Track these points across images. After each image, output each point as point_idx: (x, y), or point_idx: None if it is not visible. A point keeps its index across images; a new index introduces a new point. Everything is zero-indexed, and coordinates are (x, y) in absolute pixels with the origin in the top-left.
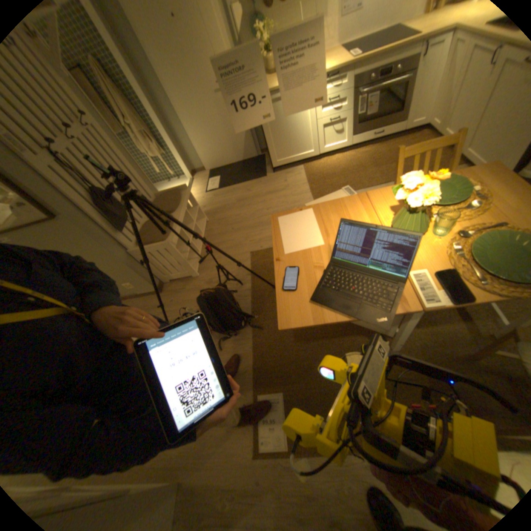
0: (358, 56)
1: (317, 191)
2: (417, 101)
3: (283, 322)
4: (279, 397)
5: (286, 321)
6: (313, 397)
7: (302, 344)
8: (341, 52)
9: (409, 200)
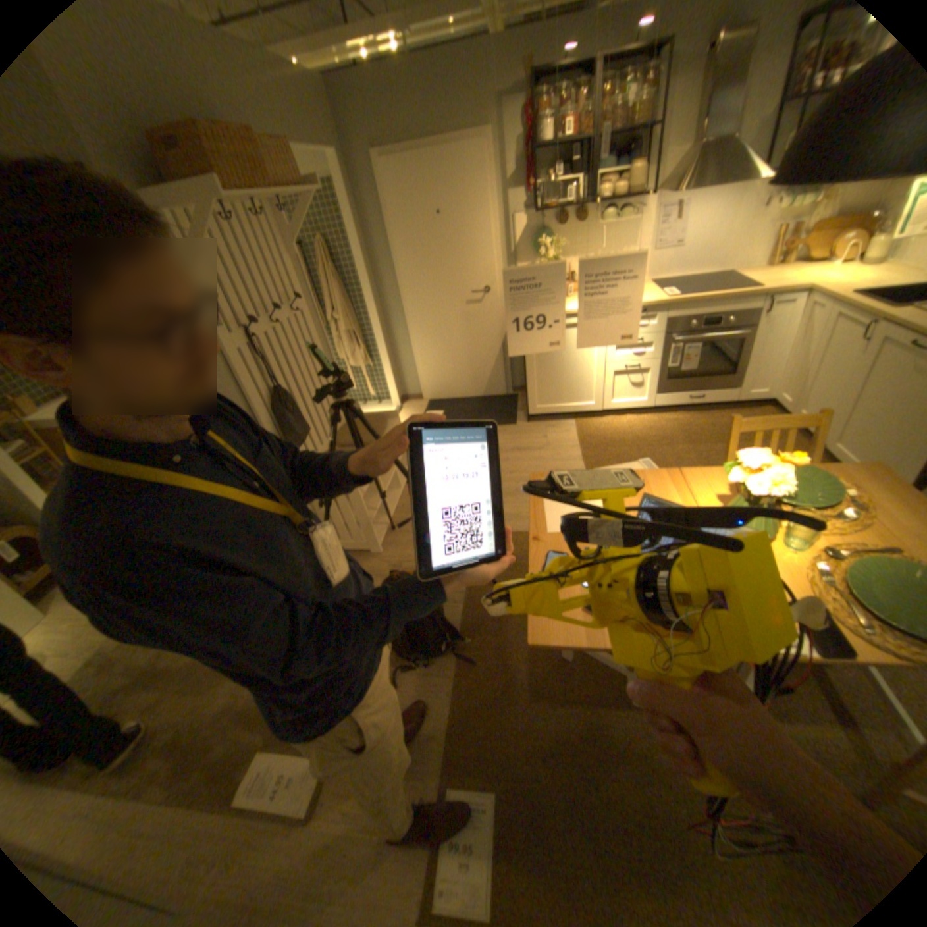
0: (675, 296)
1: (593, 461)
2: (756, 366)
3: (537, 632)
4: (488, 801)
5: (542, 633)
6: (552, 815)
7: (542, 707)
8: (650, 287)
9: (747, 490)
